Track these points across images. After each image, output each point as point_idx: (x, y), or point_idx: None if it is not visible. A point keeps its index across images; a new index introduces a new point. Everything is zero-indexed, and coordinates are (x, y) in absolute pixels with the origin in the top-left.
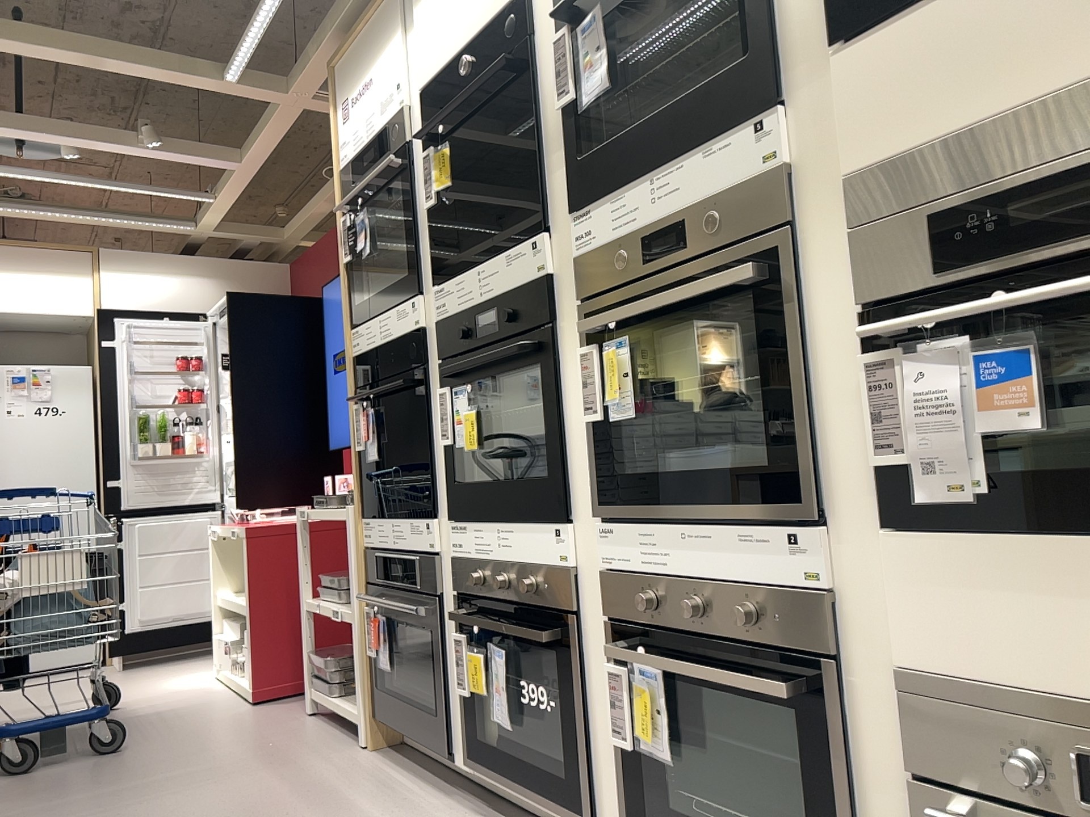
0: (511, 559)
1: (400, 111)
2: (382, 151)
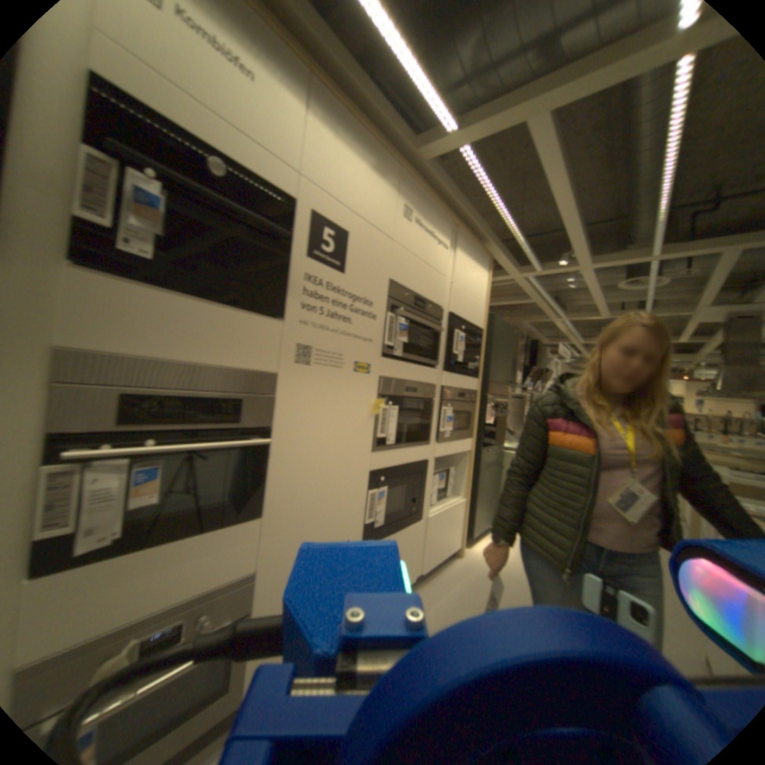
0: None
1: None
2: None
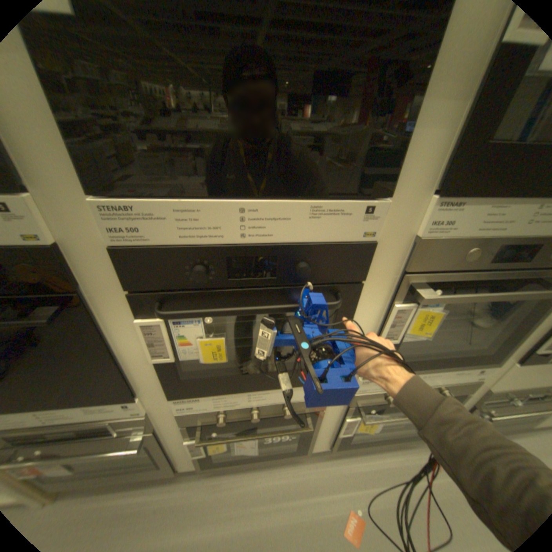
0: (265, 404)
1: None
2: None
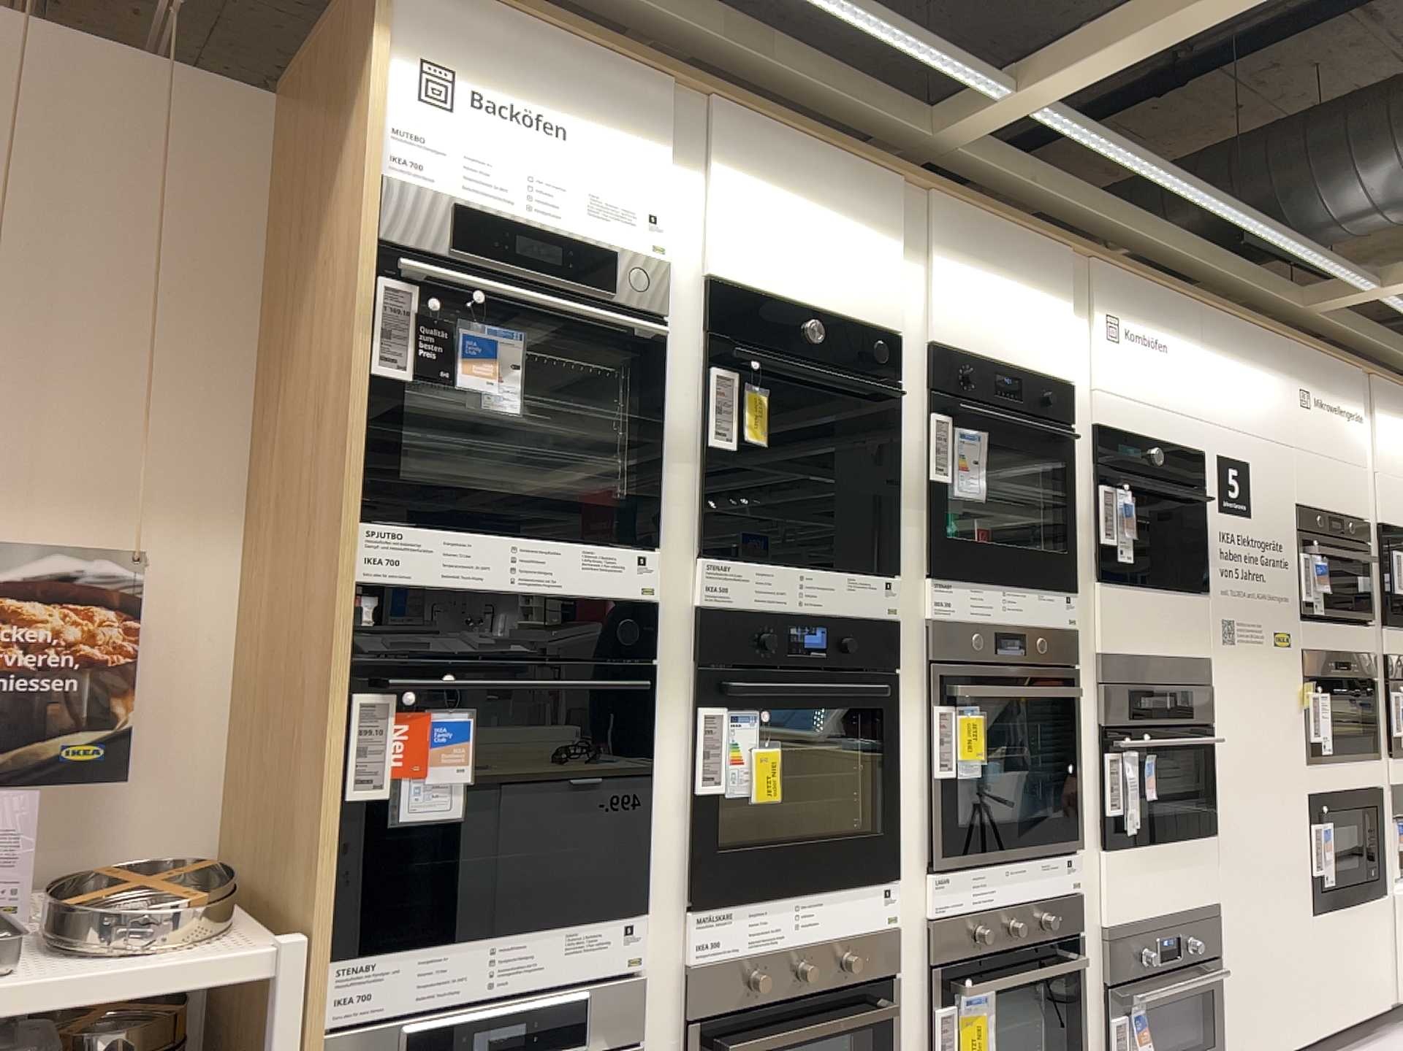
0: (817, 938)
1: (663, 265)
2: (594, 278)
